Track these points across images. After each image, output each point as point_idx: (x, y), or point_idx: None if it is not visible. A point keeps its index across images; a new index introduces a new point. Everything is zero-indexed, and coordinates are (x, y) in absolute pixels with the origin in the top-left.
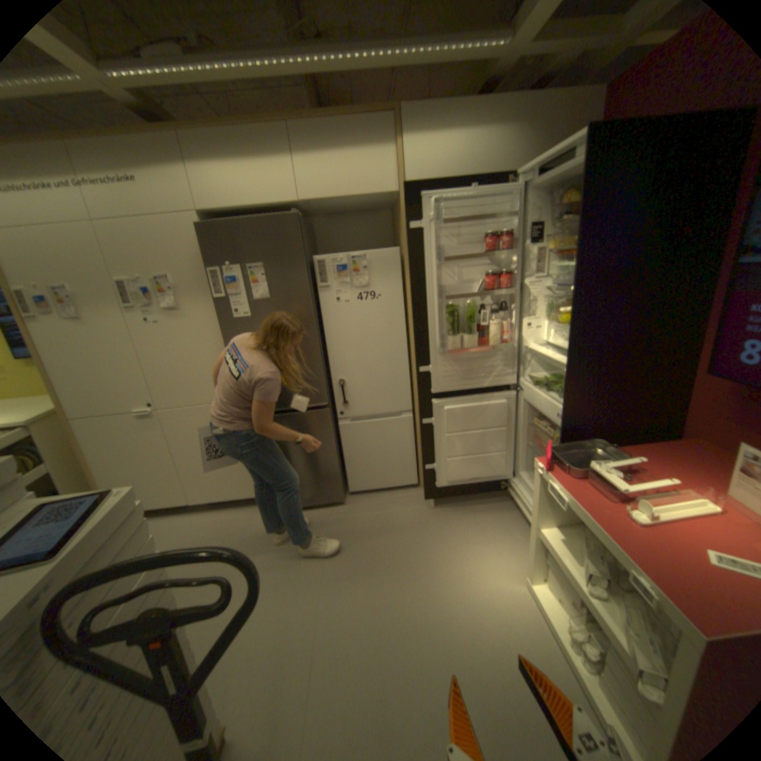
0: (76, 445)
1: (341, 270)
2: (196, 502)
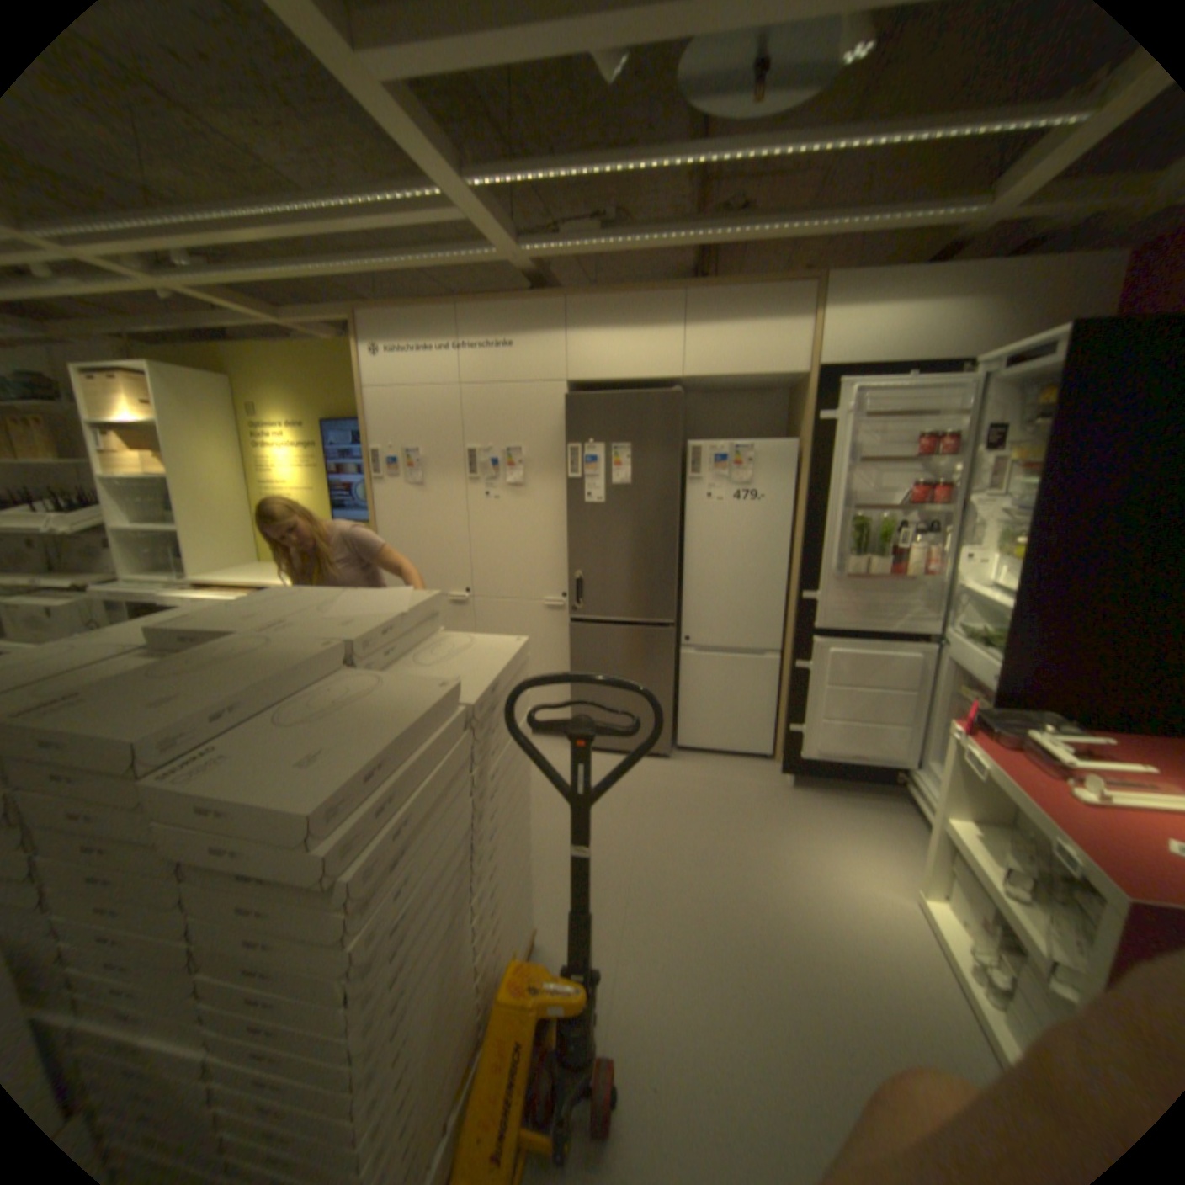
0: None
1: (720, 461)
2: None
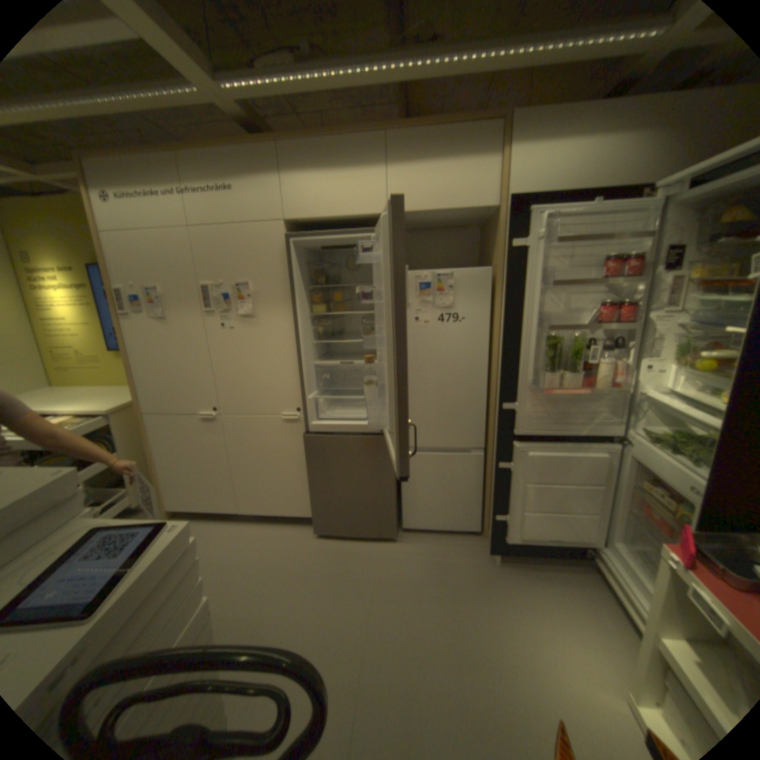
0: (147, 439)
1: (424, 288)
2: (246, 512)
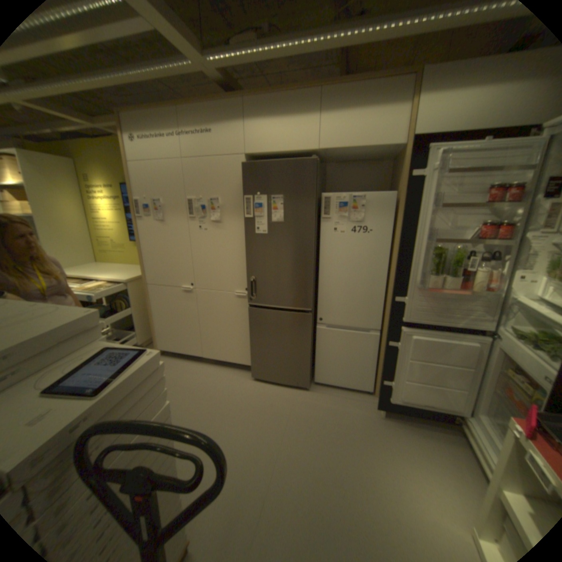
0: (148, 300)
1: (342, 205)
2: (207, 356)
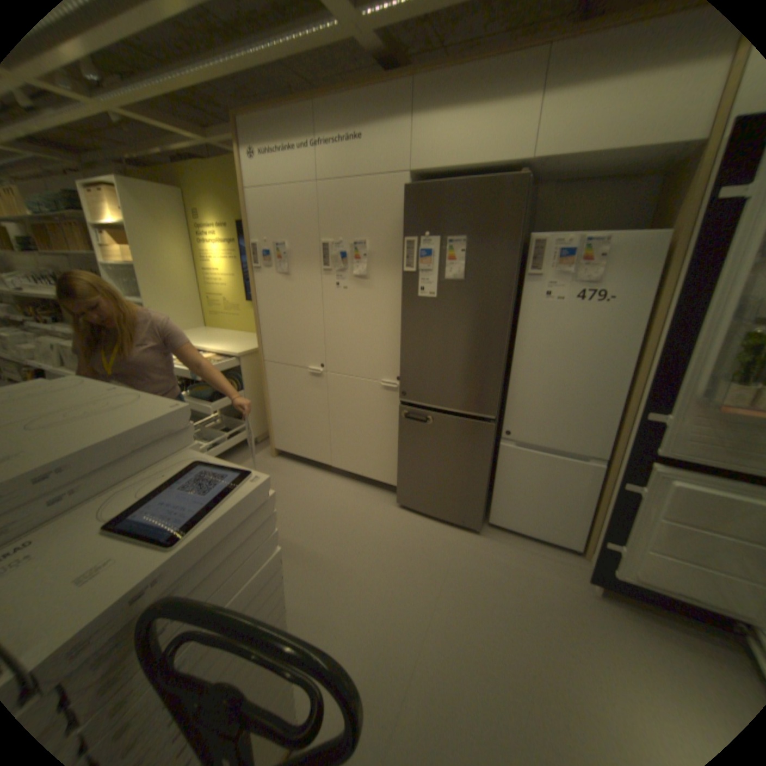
0: (266, 383)
1: (566, 254)
2: (338, 466)
